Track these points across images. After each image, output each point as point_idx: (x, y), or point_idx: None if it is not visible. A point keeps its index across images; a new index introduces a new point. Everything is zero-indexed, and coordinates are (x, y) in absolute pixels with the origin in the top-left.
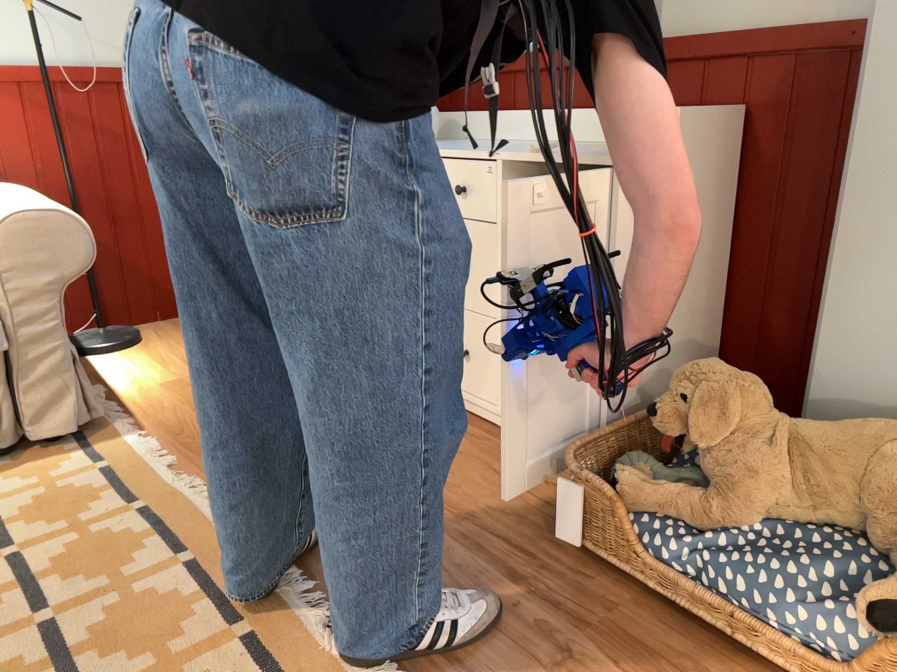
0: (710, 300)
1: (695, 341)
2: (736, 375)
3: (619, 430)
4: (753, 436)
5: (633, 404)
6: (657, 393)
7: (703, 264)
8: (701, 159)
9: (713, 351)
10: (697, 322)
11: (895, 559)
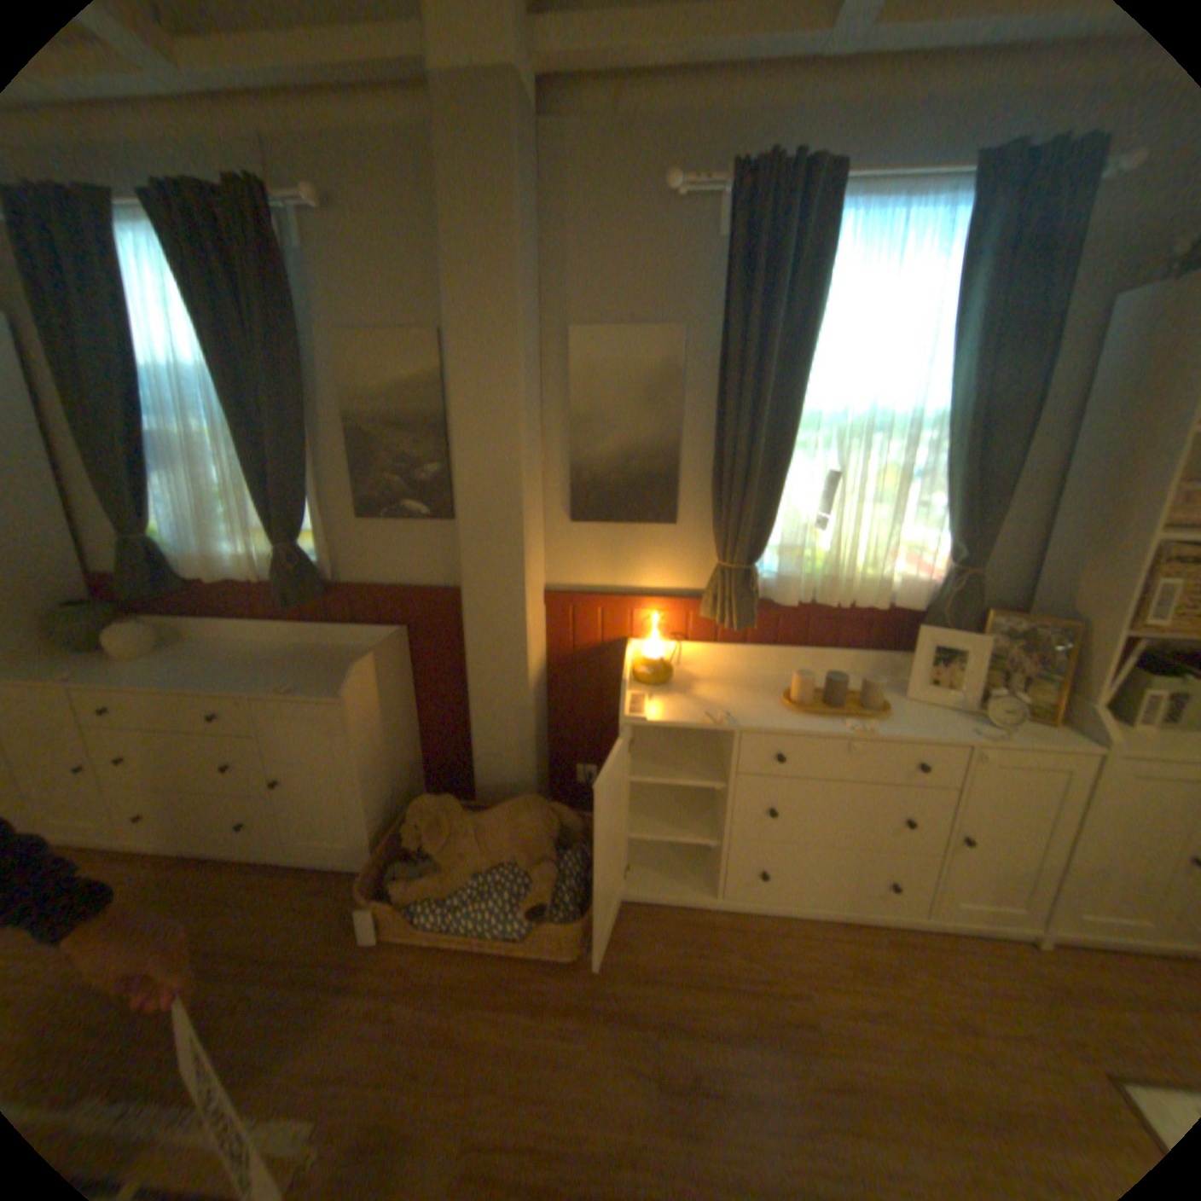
0: (412, 735)
1: (409, 762)
2: (441, 804)
3: (377, 845)
4: (457, 836)
5: (383, 824)
6: (395, 806)
7: (404, 720)
8: (390, 668)
9: (420, 760)
10: (408, 752)
11: (530, 875)
